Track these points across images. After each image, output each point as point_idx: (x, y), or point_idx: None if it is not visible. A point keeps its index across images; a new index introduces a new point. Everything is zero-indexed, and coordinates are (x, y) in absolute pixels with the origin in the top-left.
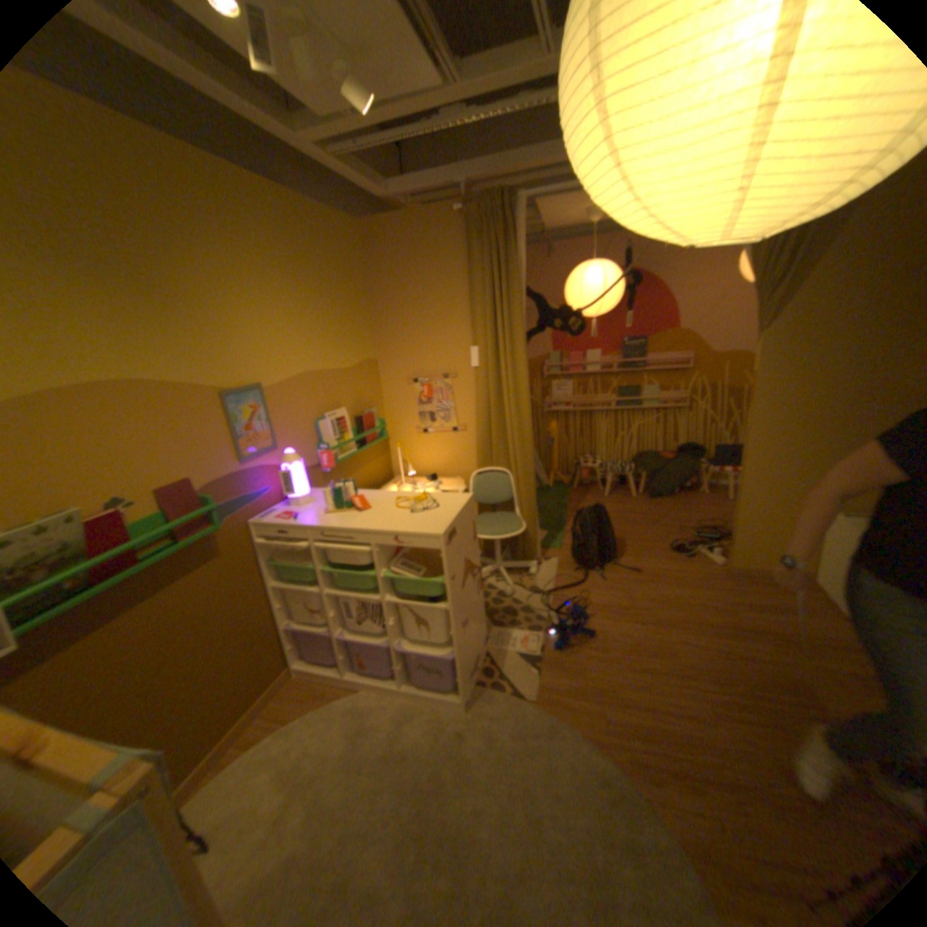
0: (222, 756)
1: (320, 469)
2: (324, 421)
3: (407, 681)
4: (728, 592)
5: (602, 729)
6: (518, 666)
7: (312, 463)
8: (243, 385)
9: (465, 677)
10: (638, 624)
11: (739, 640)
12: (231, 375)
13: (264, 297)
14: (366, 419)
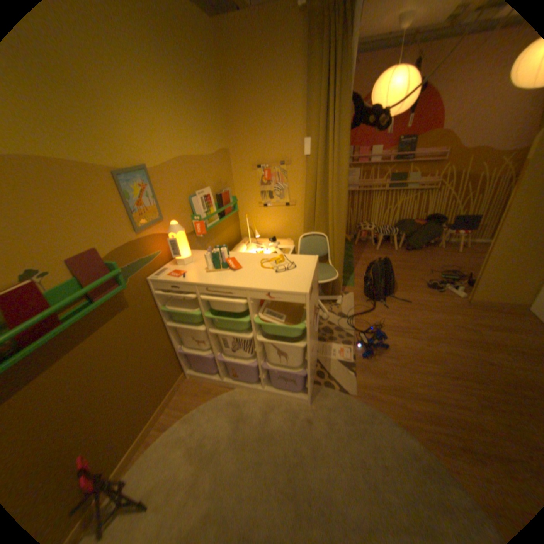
0: (147, 436)
1: (195, 235)
2: (196, 197)
3: (269, 383)
4: (472, 316)
5: (406, 416)
6: (340, 370)
7: (189, 231)
8: (132, 165)
9: (311, 382)
10: (416, 339)
11: (486, 350)
12: (120, 156)
13: (141, 82)
14: (225, 196)
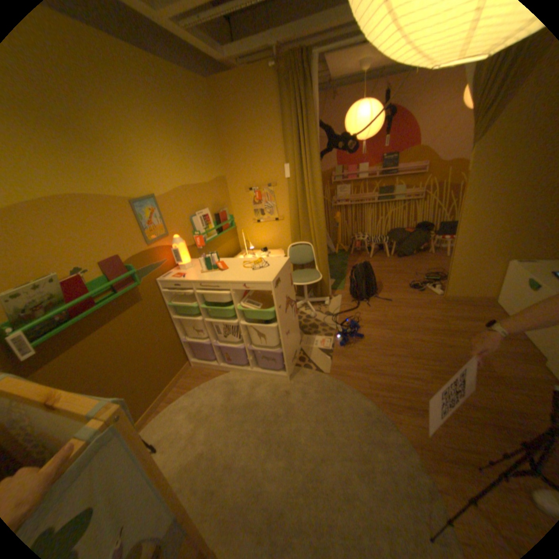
0: (159, 406)
1: (196, 247)
2: (196, 217)
3: (257, 365)
4: (444, 310)
5: (367, 386)
6: (319, 355)
7: (191, 244)
8: (144, 195)
9: (290, 361)
10: (389, 330)
11: (448, 336)
12: (136, 189)
13: (150, 136)
14: (222, 215)
